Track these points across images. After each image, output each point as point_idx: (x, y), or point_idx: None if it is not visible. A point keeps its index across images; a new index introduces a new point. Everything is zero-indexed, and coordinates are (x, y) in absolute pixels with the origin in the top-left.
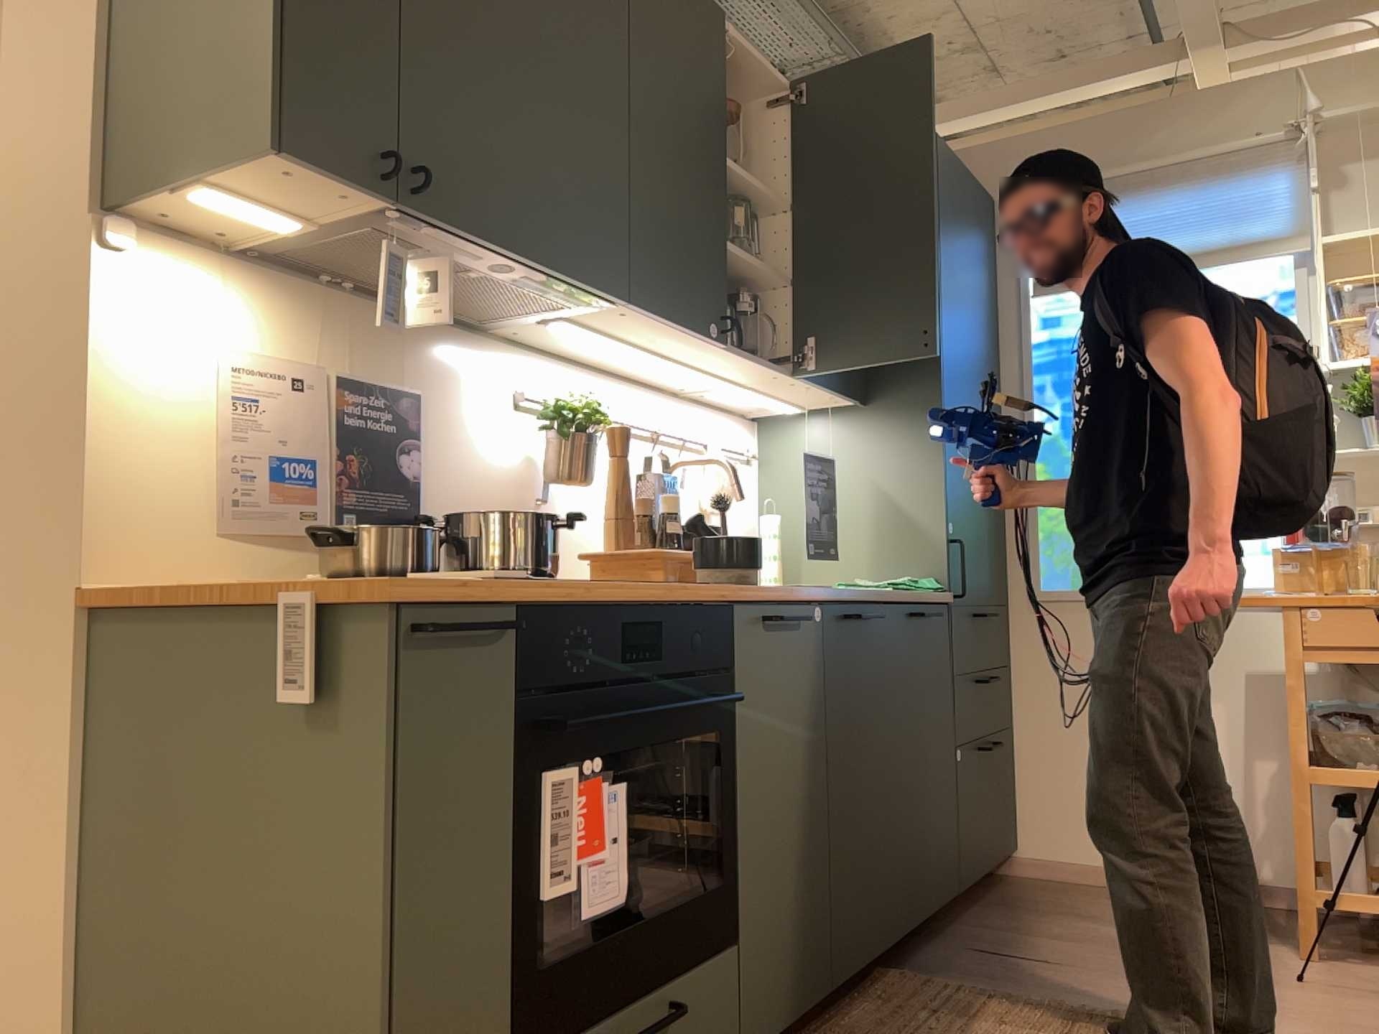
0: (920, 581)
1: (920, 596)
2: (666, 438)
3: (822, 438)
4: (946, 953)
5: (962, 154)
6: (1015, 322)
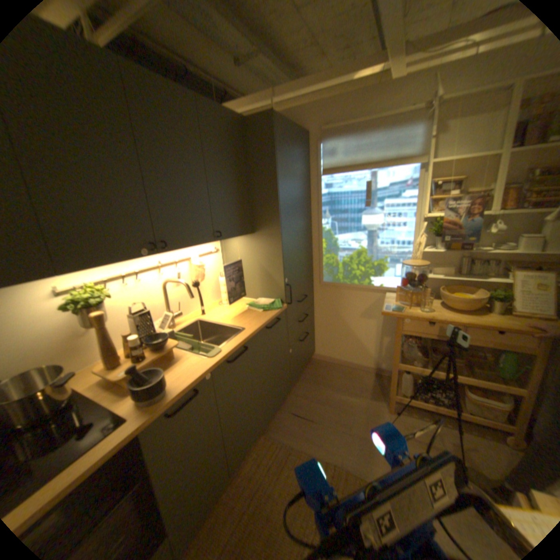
0: (274, 301)
1: (270, 316)
2: (166, 264)
3: (240, 244)
4: (282, 417)
5: (296, 108)
6: (315, 184)
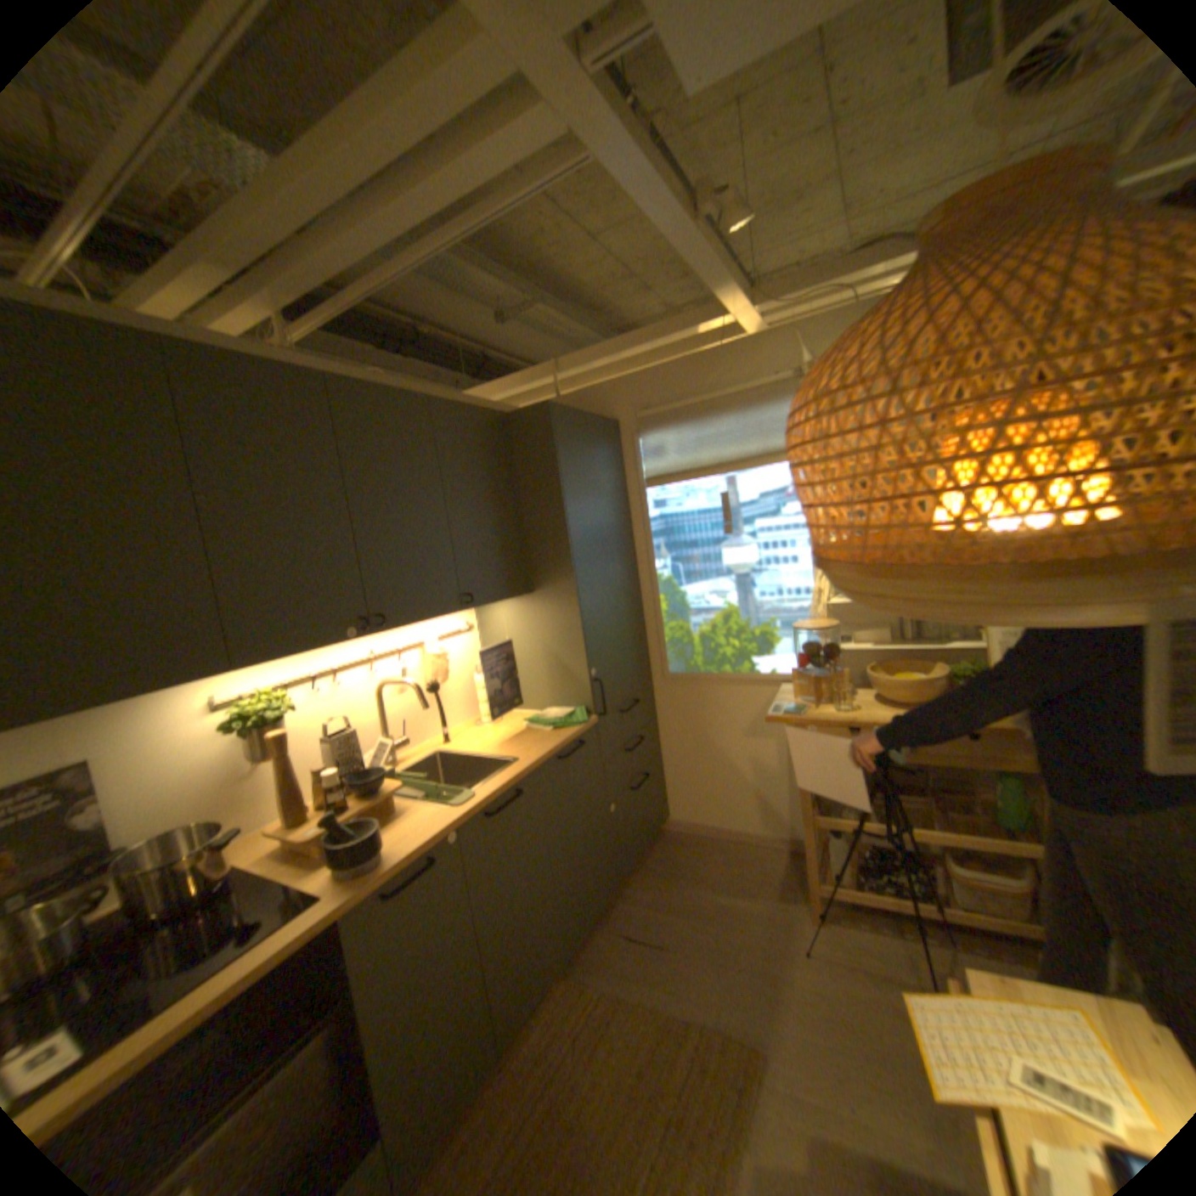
0: (572, 712)
1: (565, 737)
2: (382, 655)
3: (509, 614)
4: (603, 945)
5: (595, 387)
6: (638, 503)
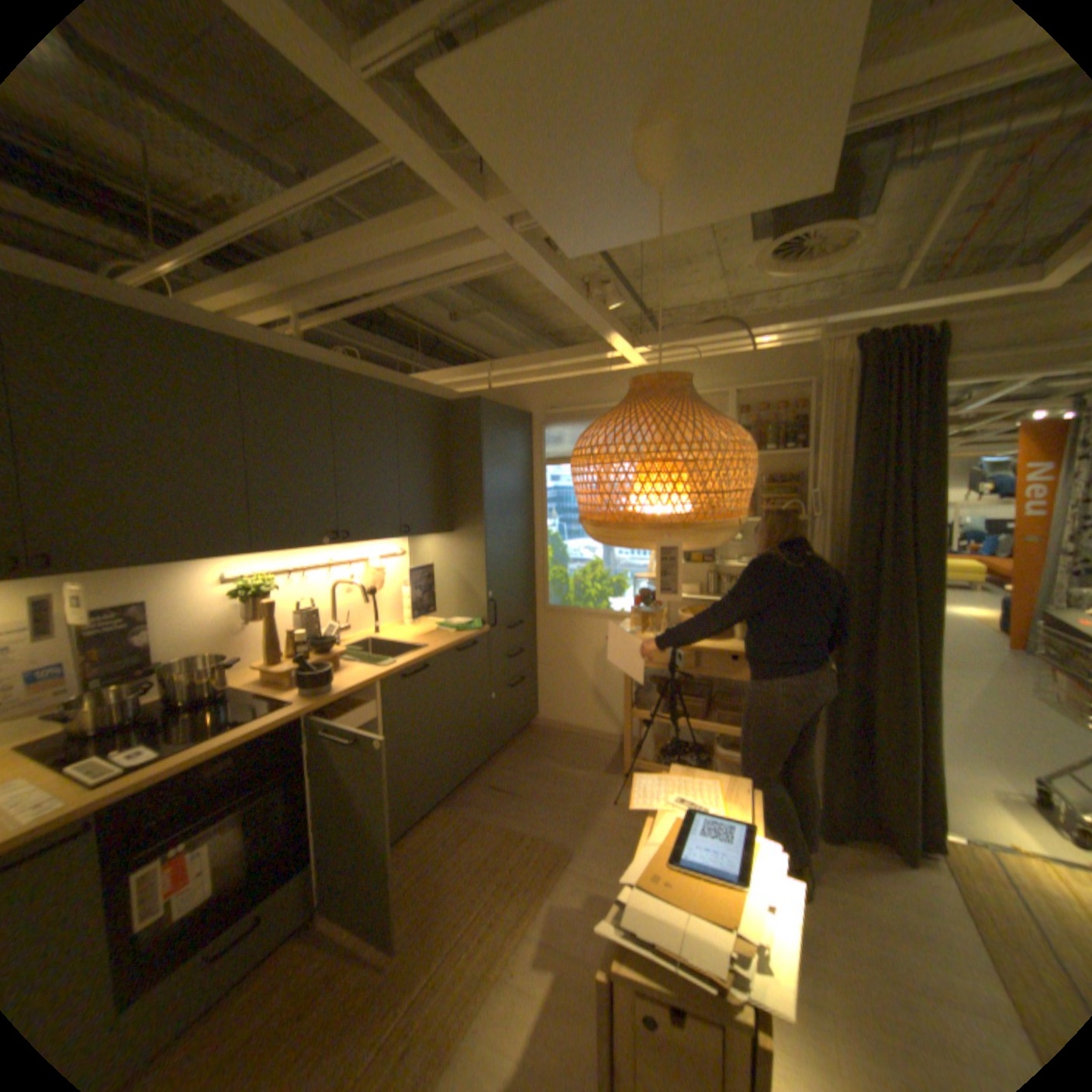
0: (472, 622)
1: (464, 637)
2: (338, 564)
3: (434, 546)
4: (474, 791)
5: (518, 387)
6: (539, 476)
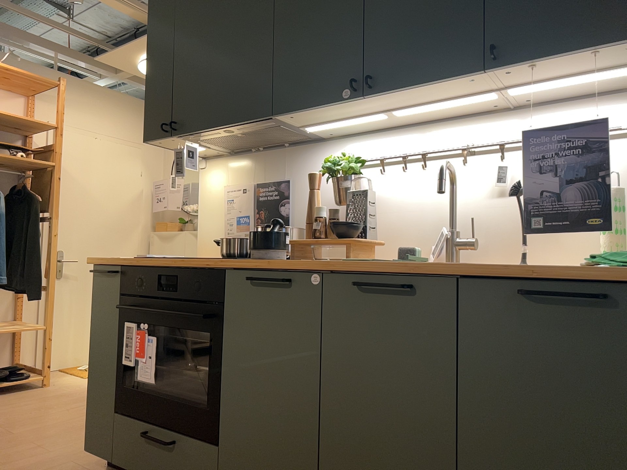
0: None
1: (574, 271)
2: (484, 149)
3: None
4: None
5: None
6: None
